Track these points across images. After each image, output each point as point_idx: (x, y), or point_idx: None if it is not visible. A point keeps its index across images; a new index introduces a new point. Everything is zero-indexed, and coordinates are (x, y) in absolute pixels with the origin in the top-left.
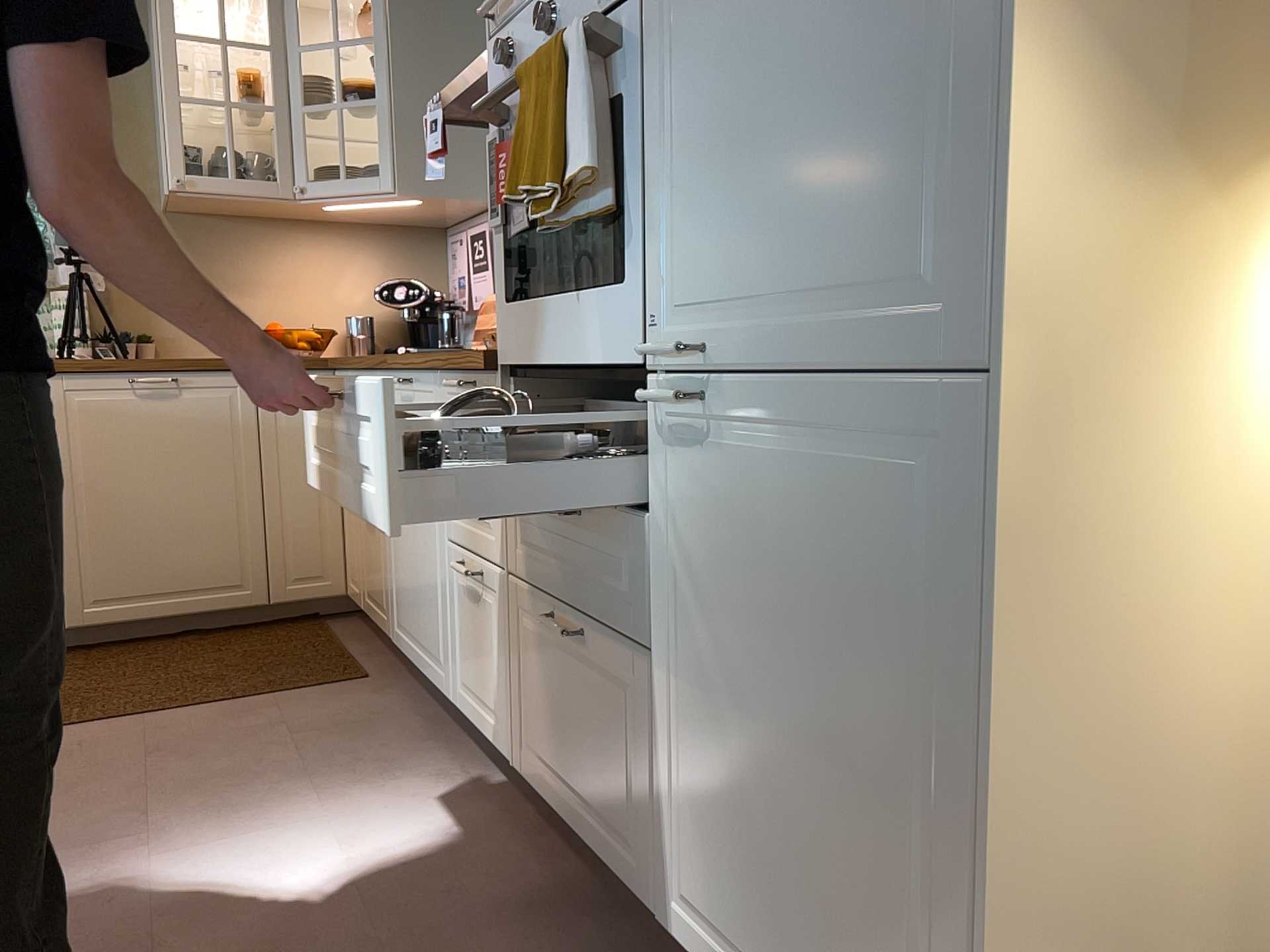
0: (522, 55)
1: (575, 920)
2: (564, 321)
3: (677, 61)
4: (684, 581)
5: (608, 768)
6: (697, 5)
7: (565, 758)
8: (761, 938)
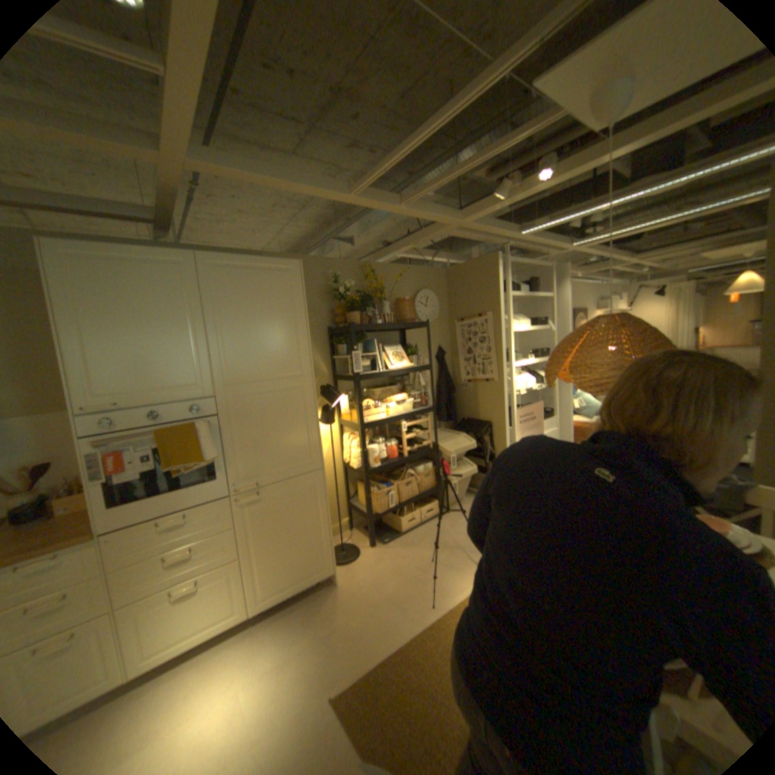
0: (116, 425)
1: (209, 661)
2: (168, 501)
3: (233, 432)
4: (247, 536)
5: (212, 608)
6: (240, 422)
7: (179, 633)
8: (283, 582)
